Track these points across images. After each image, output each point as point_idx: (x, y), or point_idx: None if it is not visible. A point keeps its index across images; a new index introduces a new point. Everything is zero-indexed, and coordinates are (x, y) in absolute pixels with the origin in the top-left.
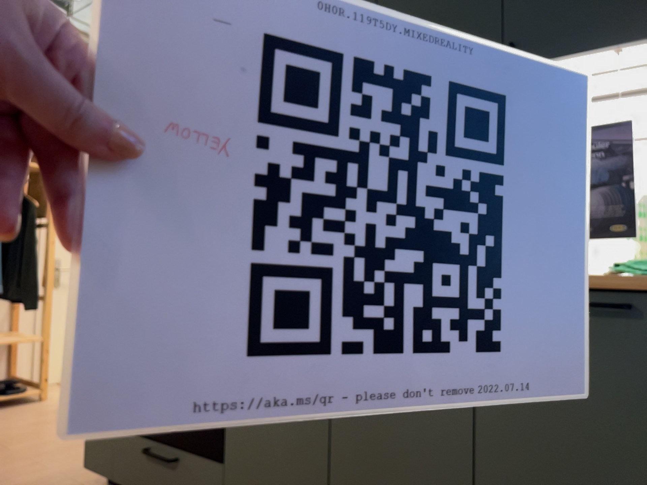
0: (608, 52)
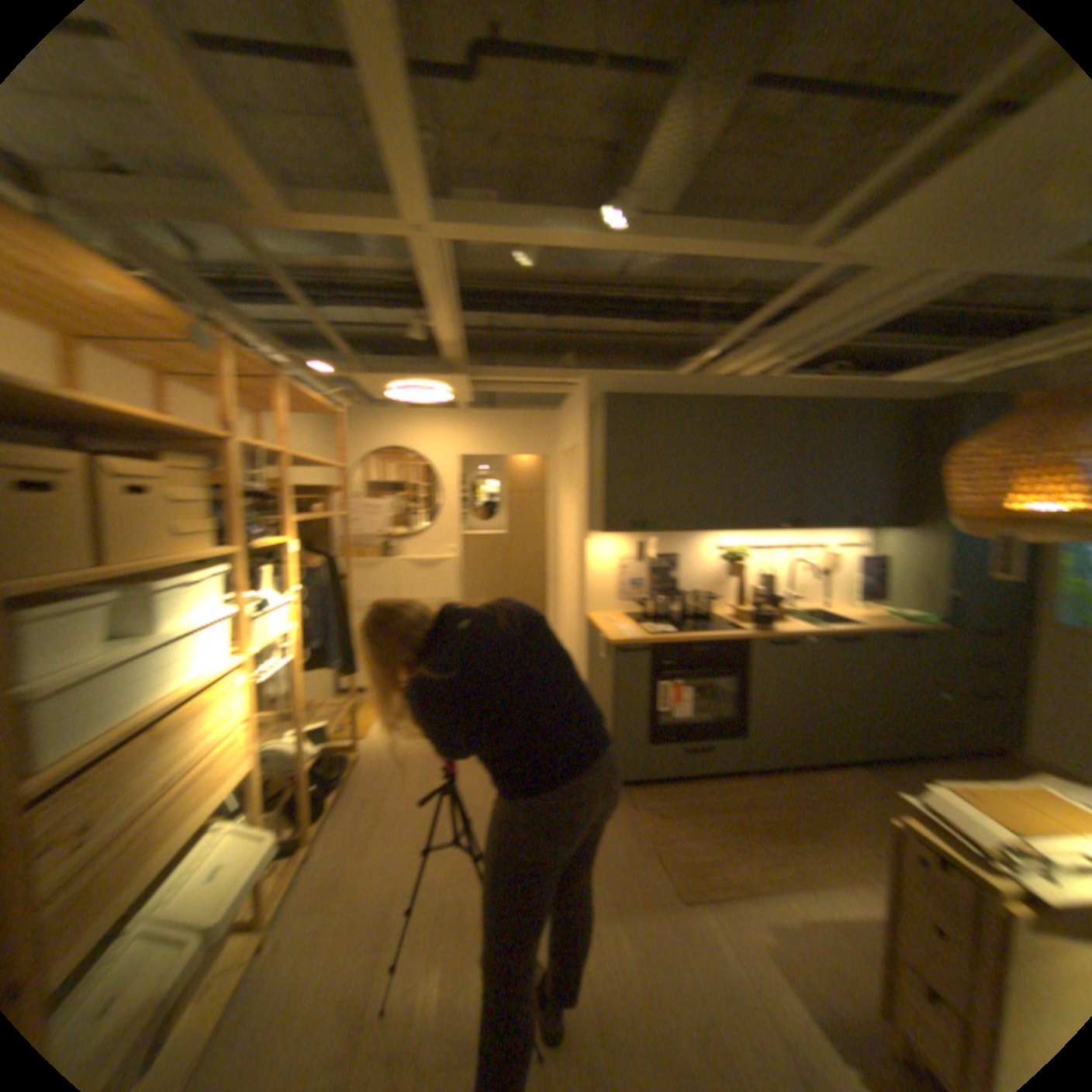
0: (883, 528)
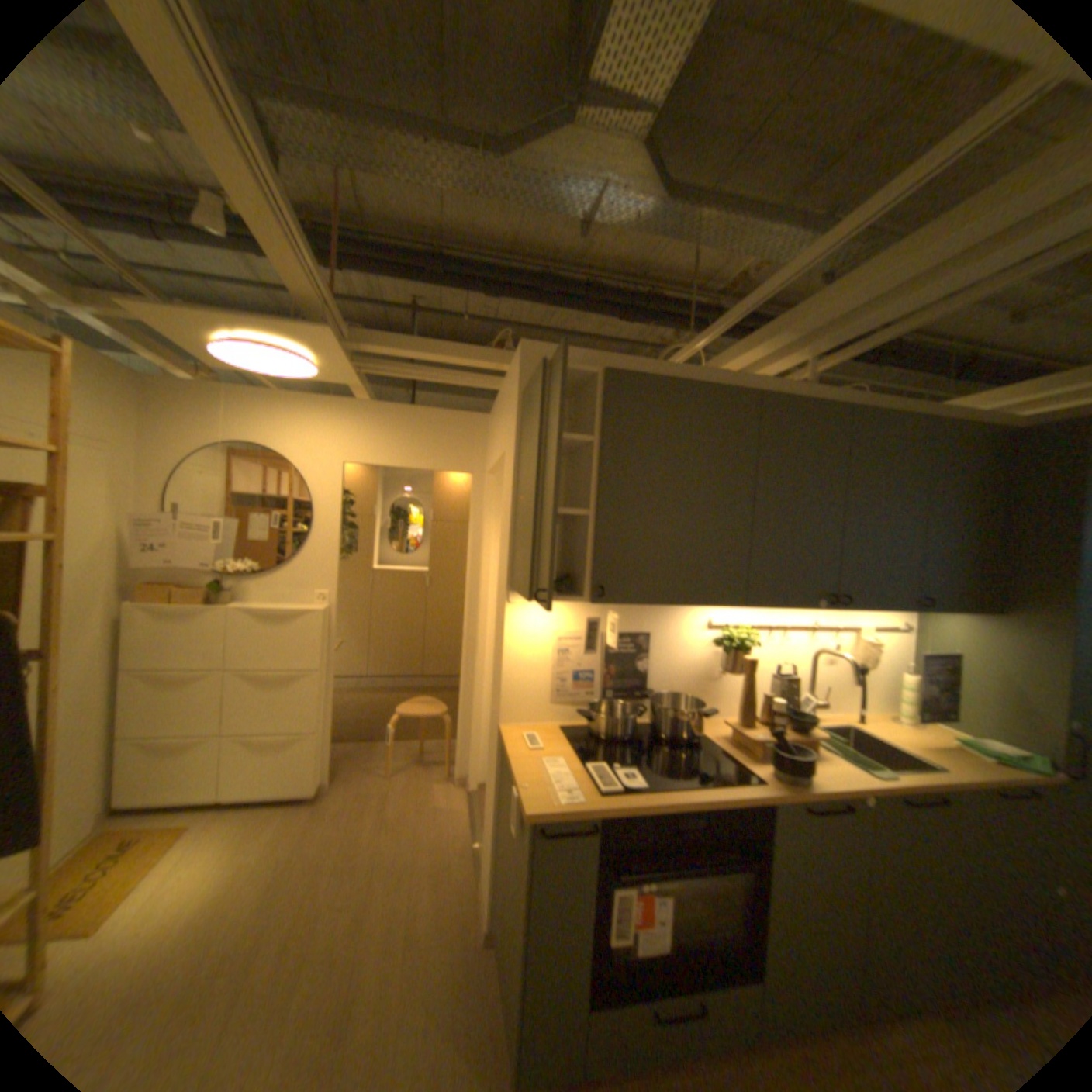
0: (959, 612)
